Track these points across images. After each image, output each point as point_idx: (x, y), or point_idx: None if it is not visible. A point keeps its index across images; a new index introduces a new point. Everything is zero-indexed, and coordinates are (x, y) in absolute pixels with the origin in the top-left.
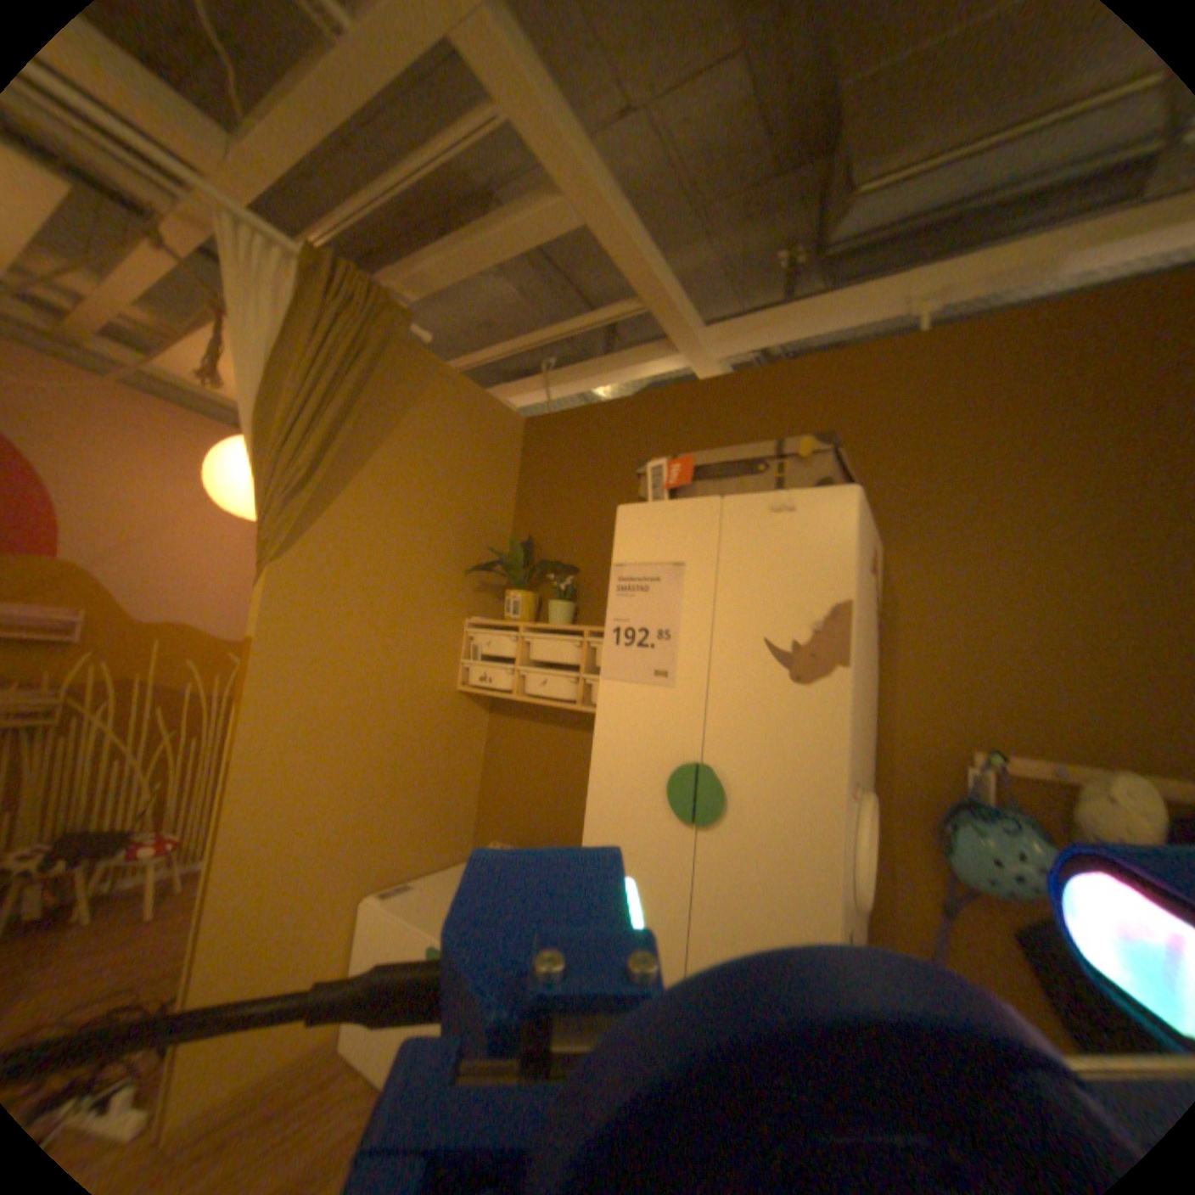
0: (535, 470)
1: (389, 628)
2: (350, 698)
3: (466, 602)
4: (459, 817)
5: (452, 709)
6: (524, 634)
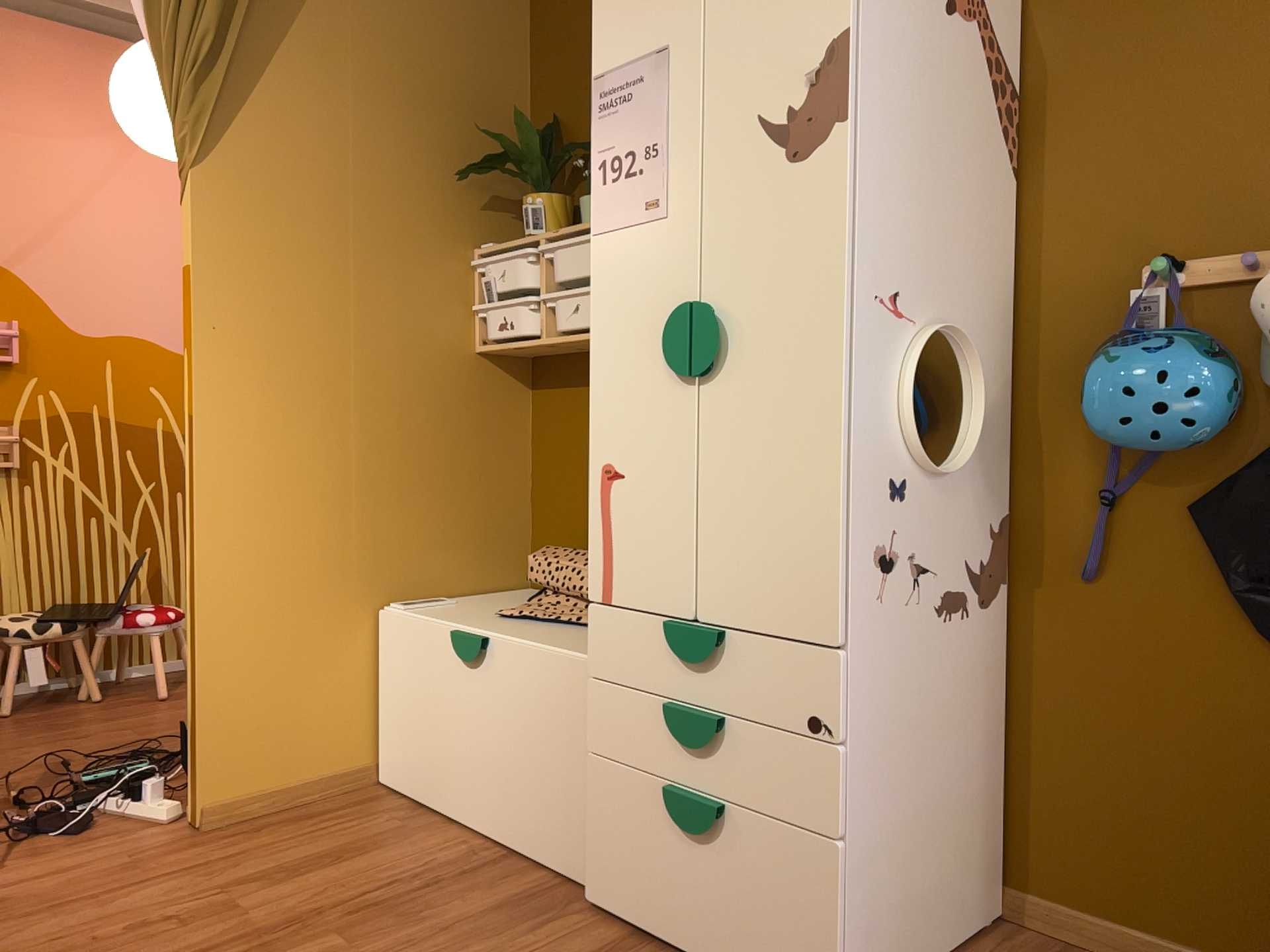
0: (551, 12)
1: (362, 257)
2: (323, 347)
3: (471, 223)
4: (501, 526)
5: (471, 376)
6: (544, 247)
